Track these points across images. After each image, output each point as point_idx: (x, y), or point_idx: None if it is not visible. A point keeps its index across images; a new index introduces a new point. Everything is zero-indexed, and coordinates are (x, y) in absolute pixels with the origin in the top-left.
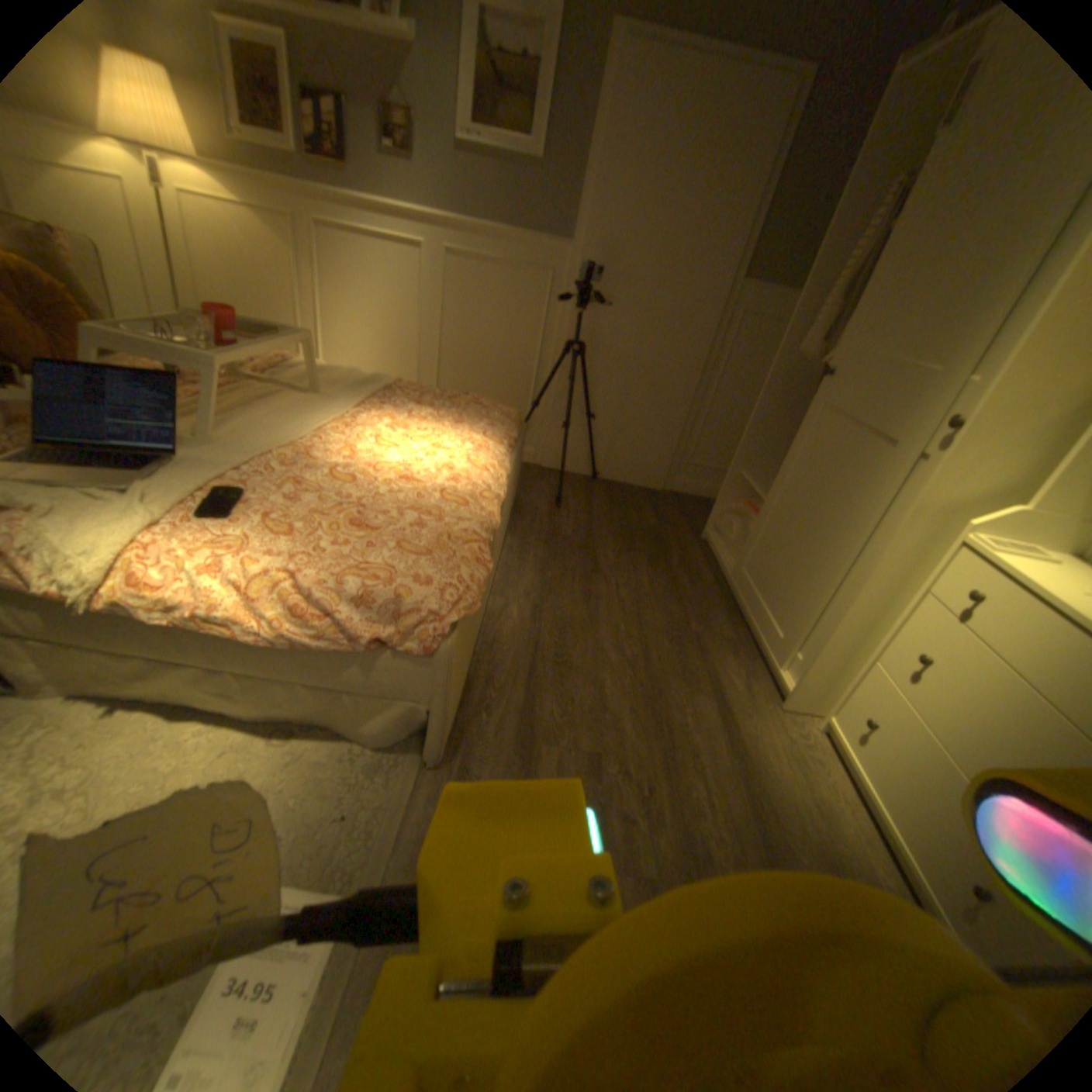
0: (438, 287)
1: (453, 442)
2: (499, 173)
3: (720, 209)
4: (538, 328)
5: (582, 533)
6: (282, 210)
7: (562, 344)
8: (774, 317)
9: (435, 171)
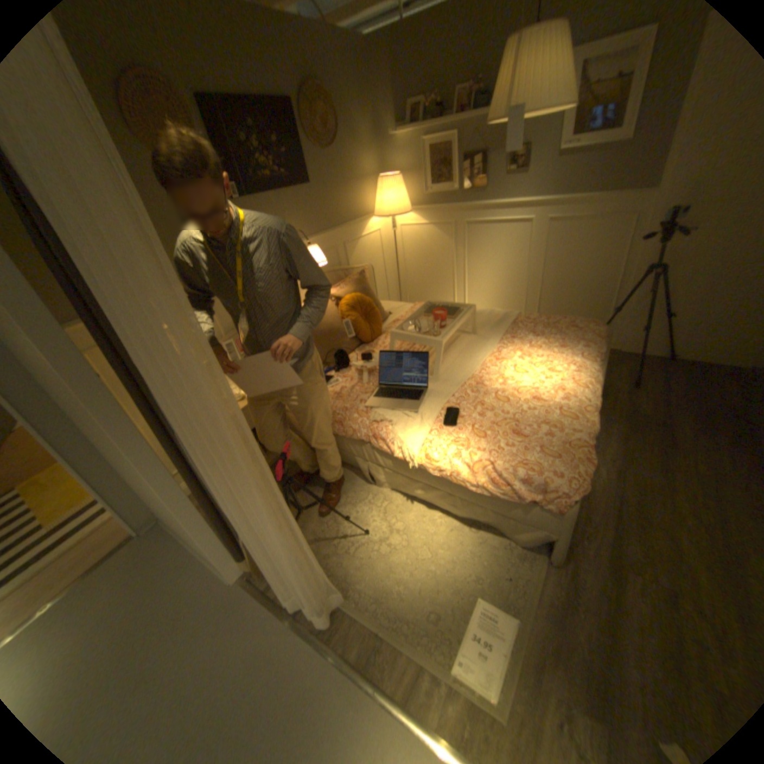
0: (543, 243)
1: (562, 366)
2: (593, 160)
3: None
4: (623, 256)
5: (662, 413)
6: (450, 222)
7: (645, 263)
8: None
9: (544, 174)
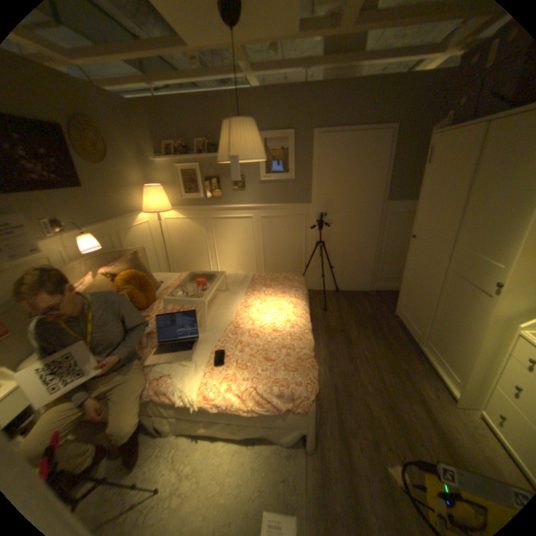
0: (260, 230)
1: (285, 305)
2: (277, 187)
3: (370, 180)
4: (302, 237)
5: (339, 323)
6: (200, 217)
7: (313, 241)
8: (404, 212)
9: (253, 192)
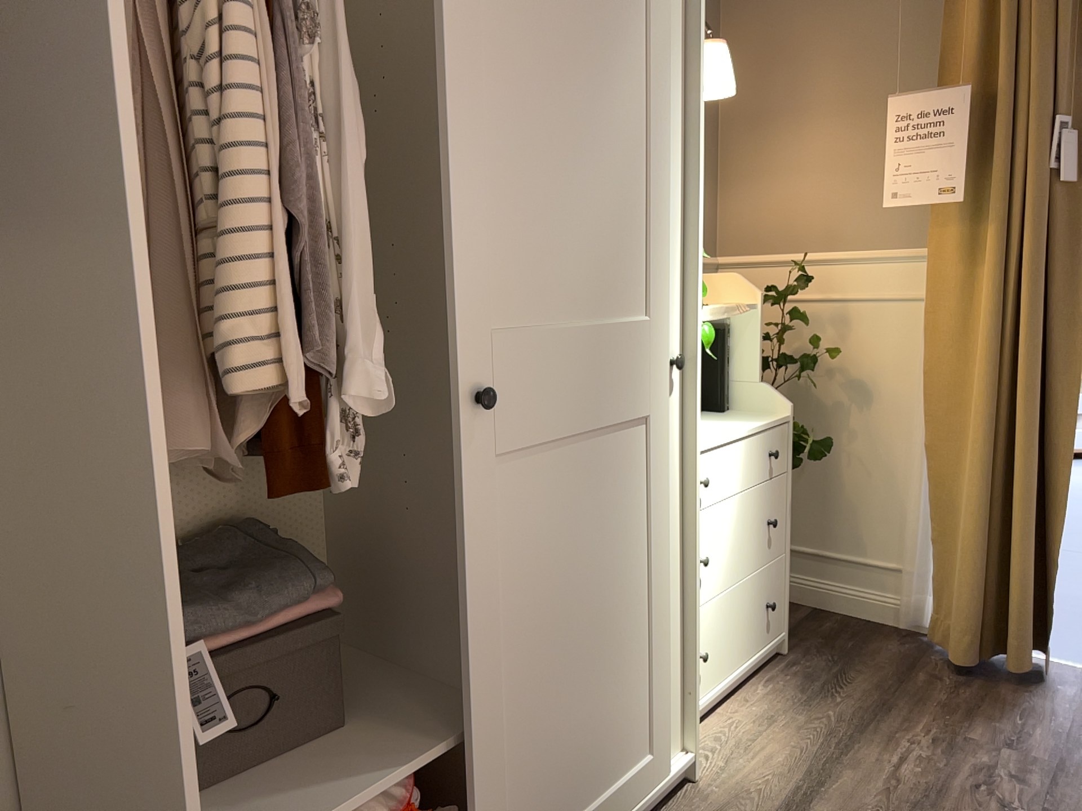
0: None
1: None
2: None
3: None
4: None
5: None
6: None
7: None
8: None
9: None
